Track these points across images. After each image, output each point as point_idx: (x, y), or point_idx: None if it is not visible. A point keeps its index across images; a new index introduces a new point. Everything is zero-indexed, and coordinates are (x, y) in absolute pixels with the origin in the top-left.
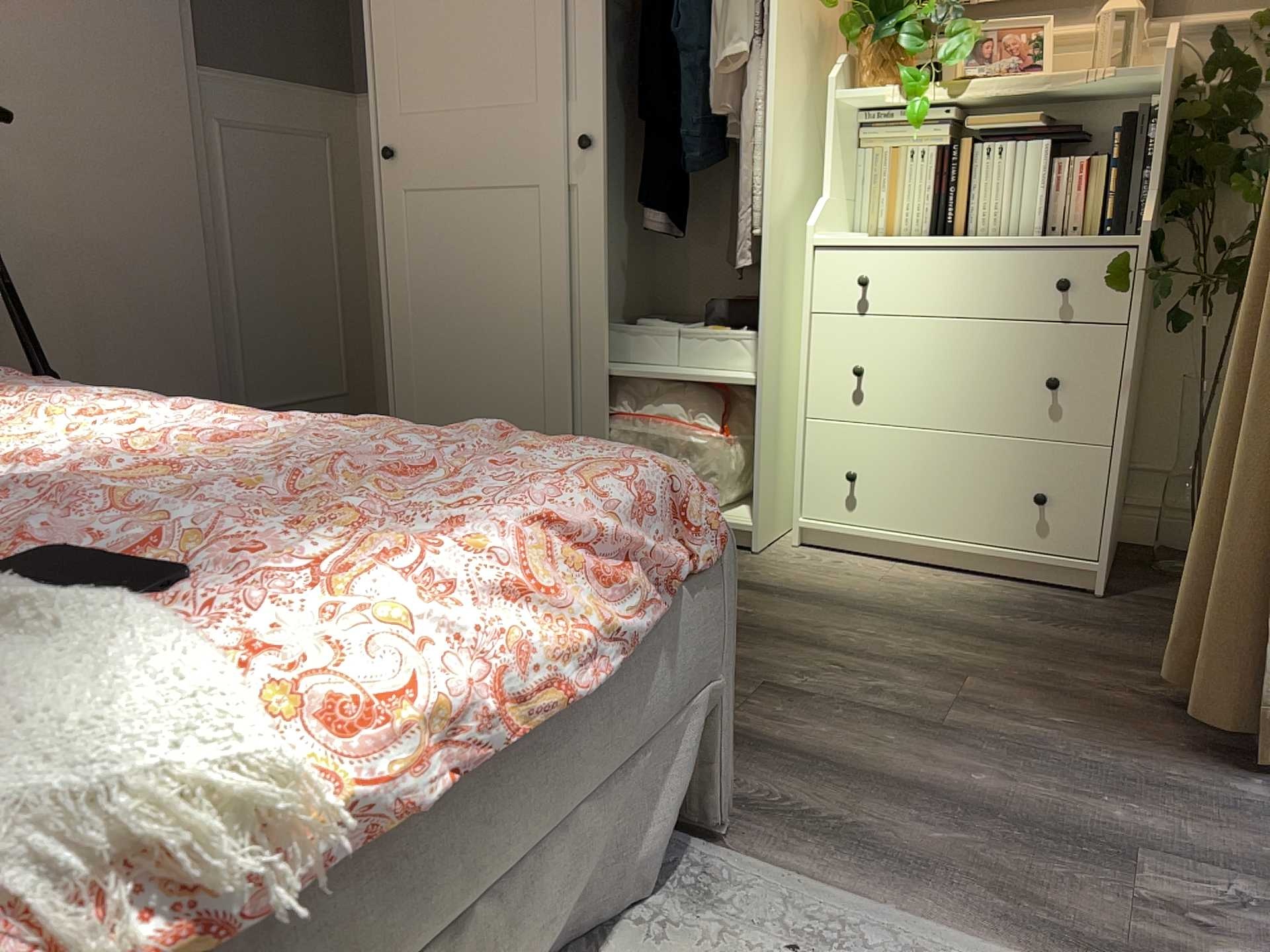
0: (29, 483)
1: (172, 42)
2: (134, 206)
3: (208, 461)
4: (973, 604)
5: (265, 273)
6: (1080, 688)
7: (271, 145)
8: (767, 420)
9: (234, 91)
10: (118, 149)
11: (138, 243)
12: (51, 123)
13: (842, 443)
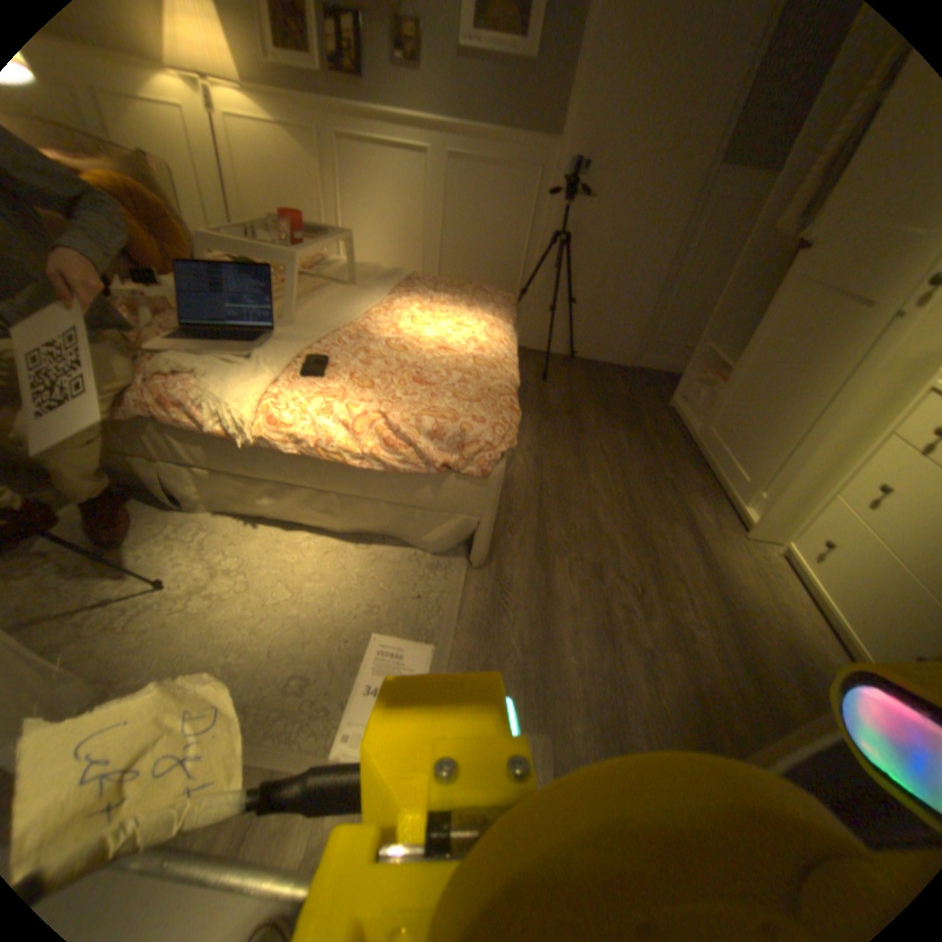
0: (389, 335)
1: (708, 148)
2: (645, 234)
3: (435, 350)
4: (799, 658)
5: (700, 279)
6: (731, 723)
7: (743, 210)
8: (806, 478)
9: (736, 176)
10: (651, 205)
11: (639, 252)
12: (626, 190)
13: (845, 522)
